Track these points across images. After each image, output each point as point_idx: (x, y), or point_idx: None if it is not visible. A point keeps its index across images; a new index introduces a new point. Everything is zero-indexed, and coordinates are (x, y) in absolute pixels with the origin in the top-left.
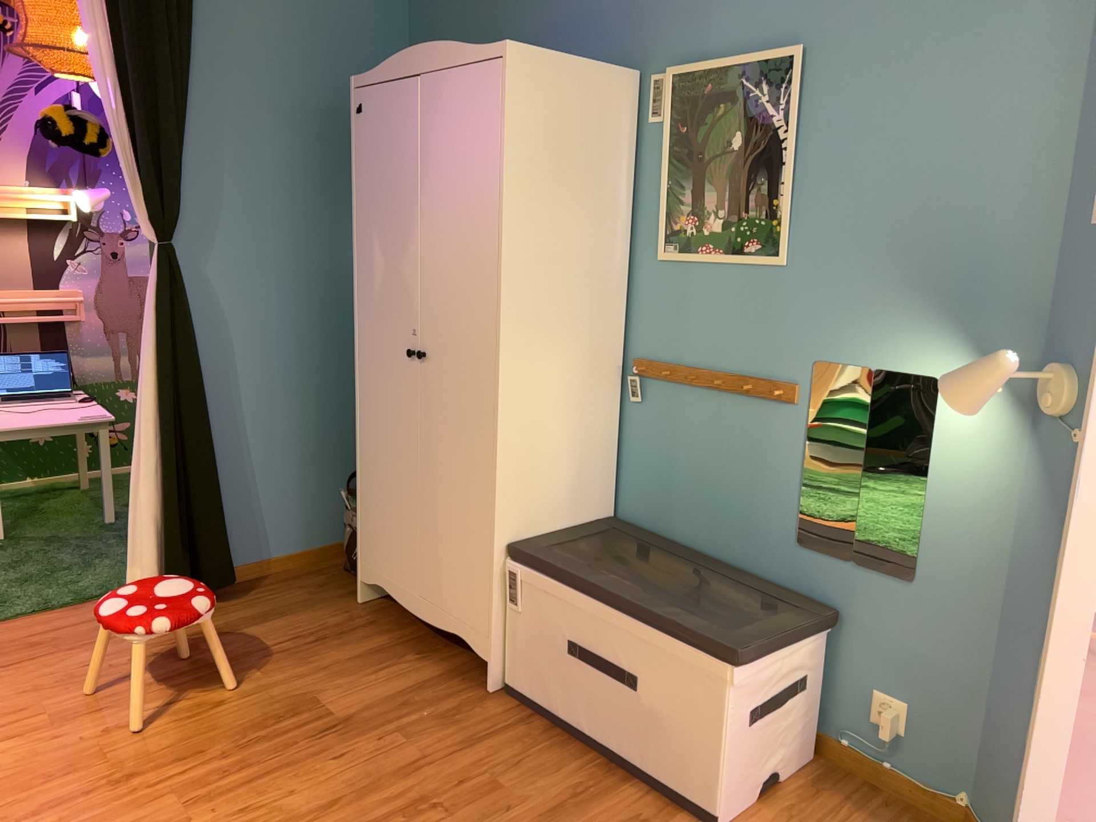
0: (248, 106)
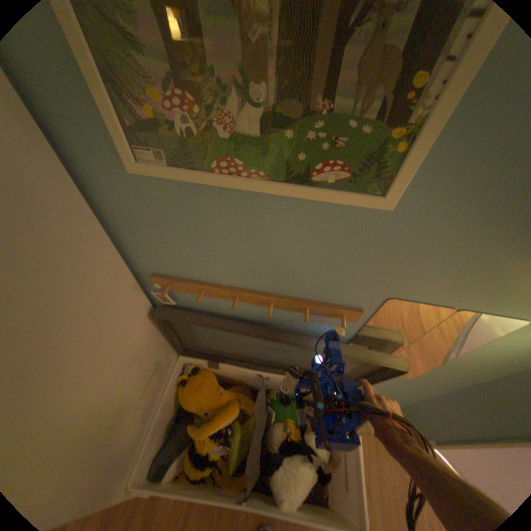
0: None
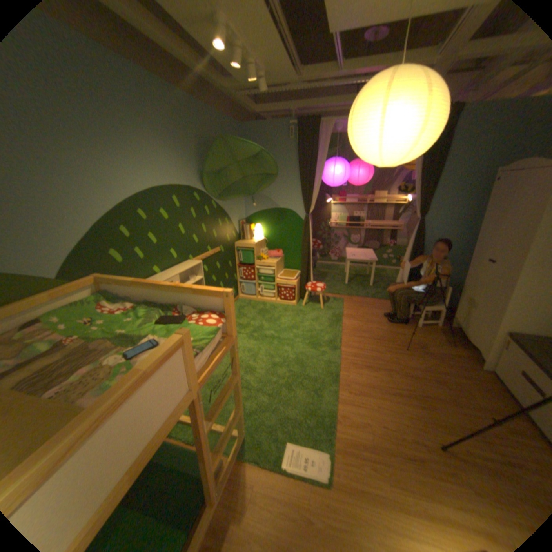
0: (459, 177)
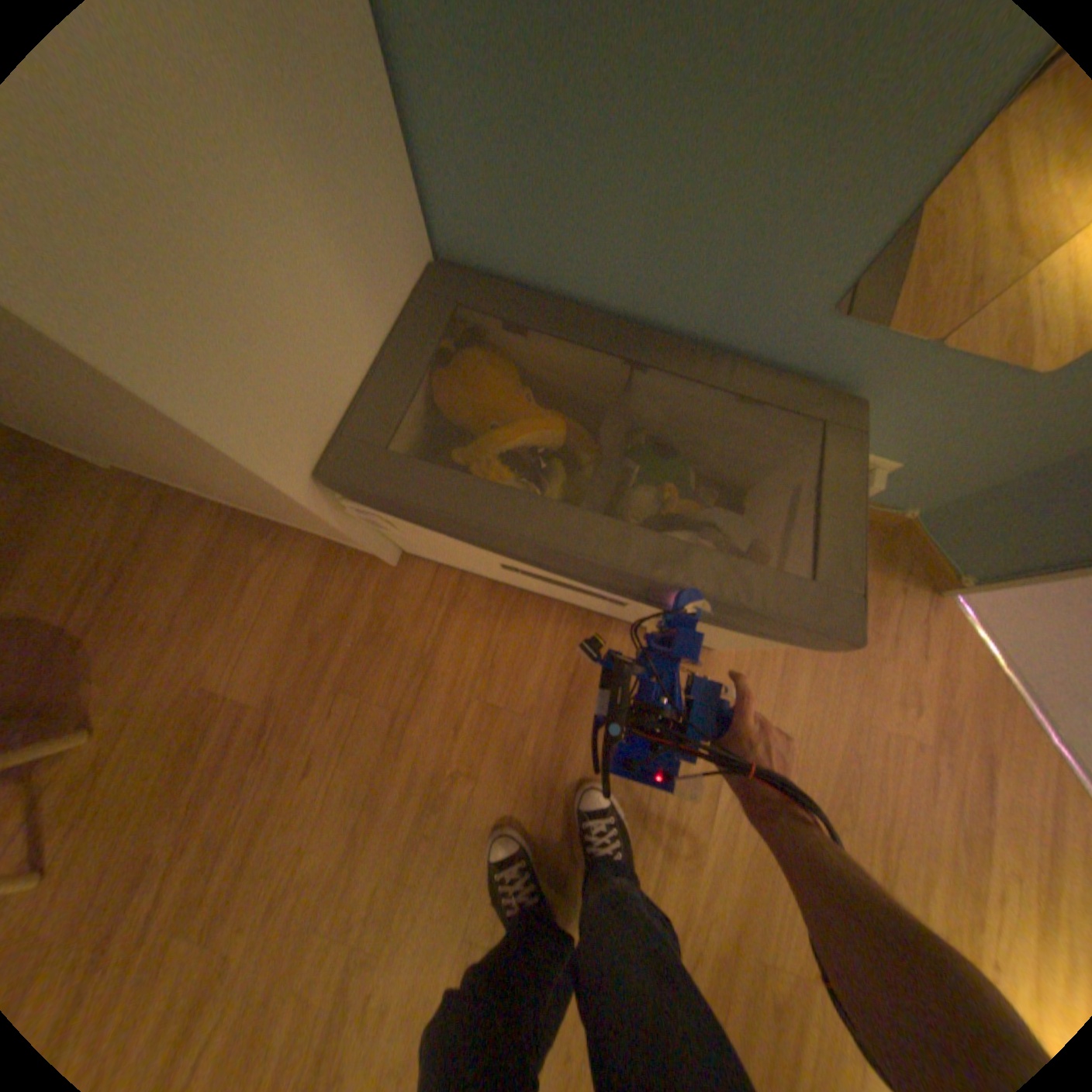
0: None
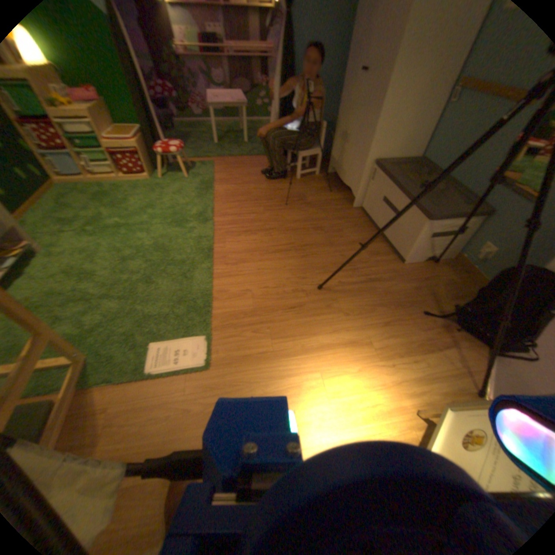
0: None
